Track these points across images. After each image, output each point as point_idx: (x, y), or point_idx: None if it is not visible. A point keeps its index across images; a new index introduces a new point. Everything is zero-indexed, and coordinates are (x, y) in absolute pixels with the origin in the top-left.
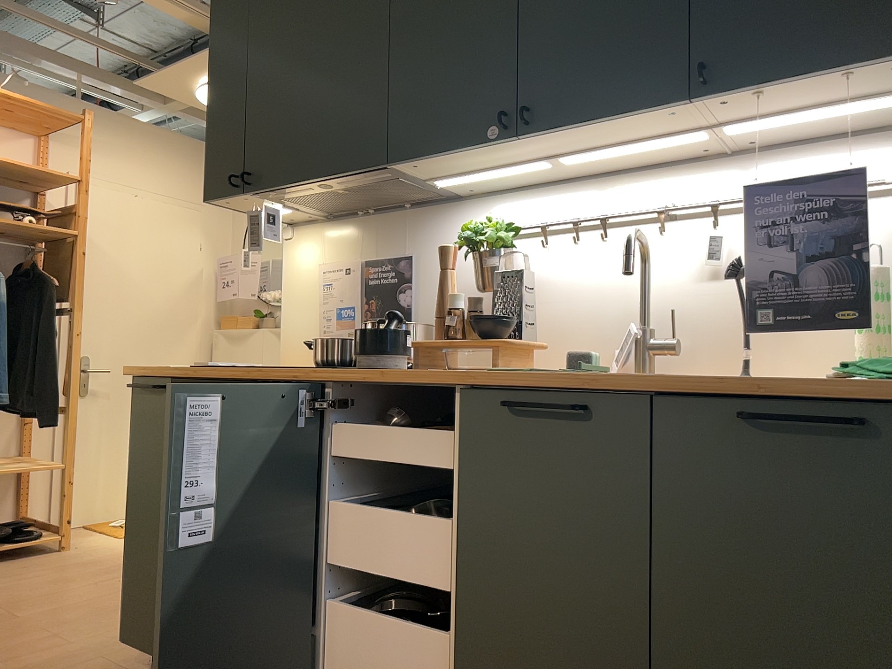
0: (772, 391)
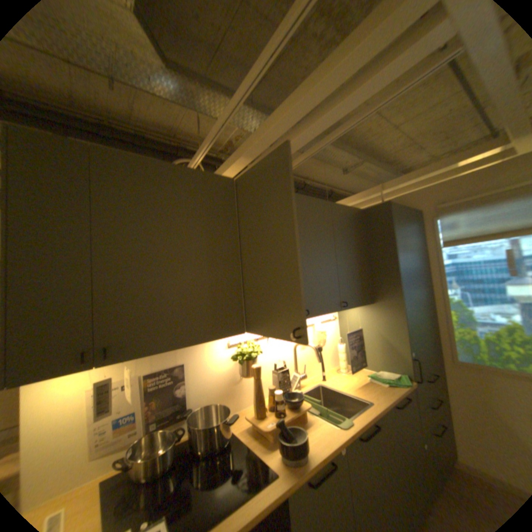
0: (400, 399)
